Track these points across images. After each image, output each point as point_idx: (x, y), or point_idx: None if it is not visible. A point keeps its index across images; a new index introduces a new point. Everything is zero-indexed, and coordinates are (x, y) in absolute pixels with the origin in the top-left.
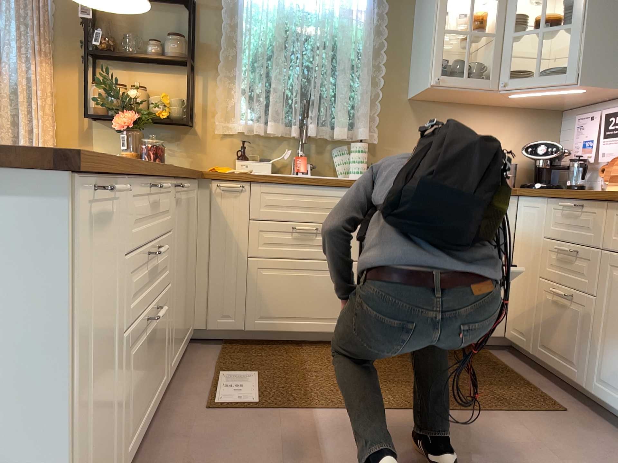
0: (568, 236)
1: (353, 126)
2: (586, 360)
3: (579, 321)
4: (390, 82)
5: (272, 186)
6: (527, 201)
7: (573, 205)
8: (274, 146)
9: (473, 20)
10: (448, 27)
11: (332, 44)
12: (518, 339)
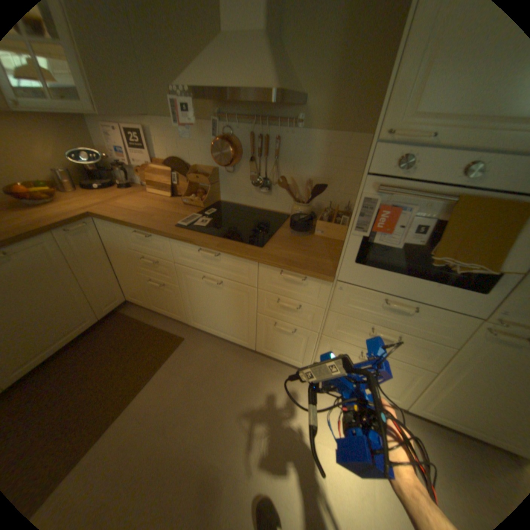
0: (146, 251)
1: None
2: (183, 312)
3: (172, 296)
4: None
5: None
6: (100, 222)
7: (143, 236)
8: None
9: None
10: None
11: None
12: (135, 302)
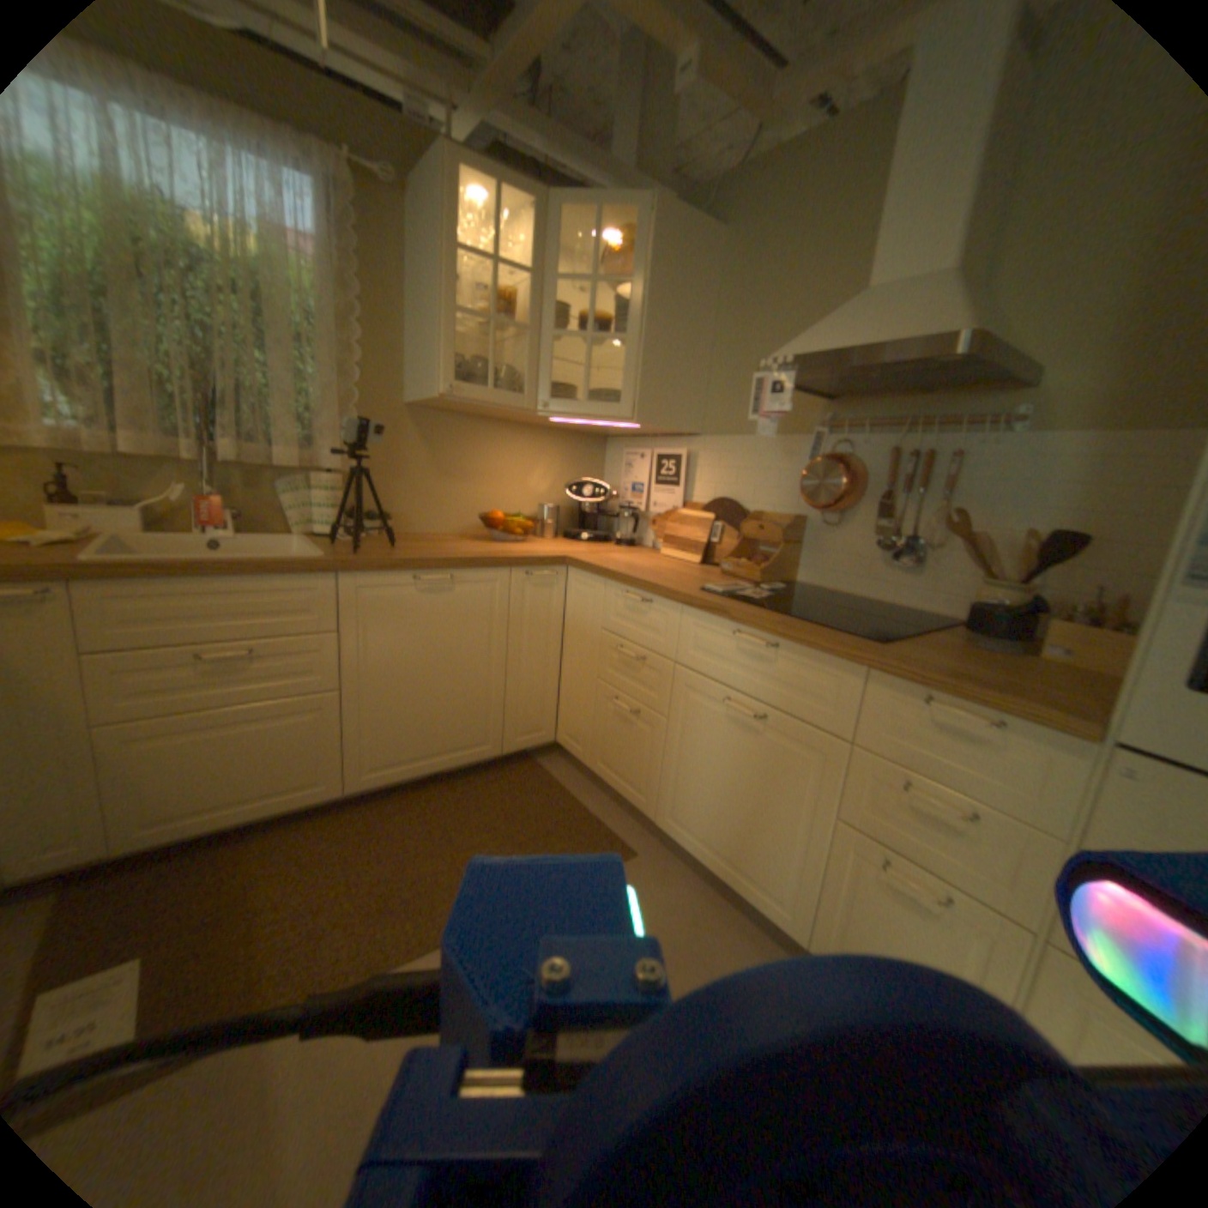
0: (629, 633)
1: (307, 445)
2: (653, 788)
3: (644, 741)
4: (367, 374)
5: (126, 587)
6: (575, 574)
7: (637, 598)
8: (139, 475)
9: (492, 292)
10: (456, 297)
11: (245, 289)
12: (569, 747)
